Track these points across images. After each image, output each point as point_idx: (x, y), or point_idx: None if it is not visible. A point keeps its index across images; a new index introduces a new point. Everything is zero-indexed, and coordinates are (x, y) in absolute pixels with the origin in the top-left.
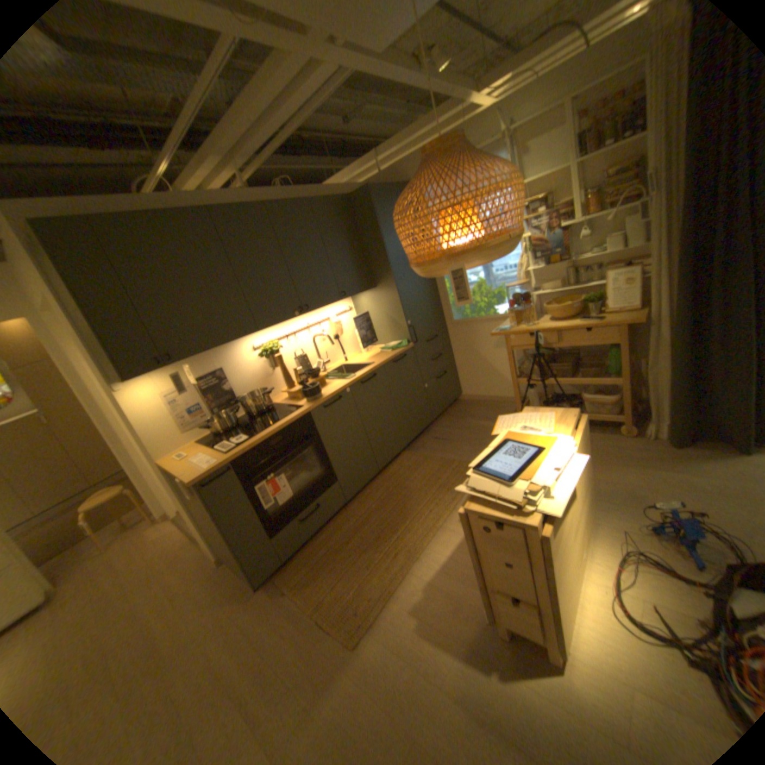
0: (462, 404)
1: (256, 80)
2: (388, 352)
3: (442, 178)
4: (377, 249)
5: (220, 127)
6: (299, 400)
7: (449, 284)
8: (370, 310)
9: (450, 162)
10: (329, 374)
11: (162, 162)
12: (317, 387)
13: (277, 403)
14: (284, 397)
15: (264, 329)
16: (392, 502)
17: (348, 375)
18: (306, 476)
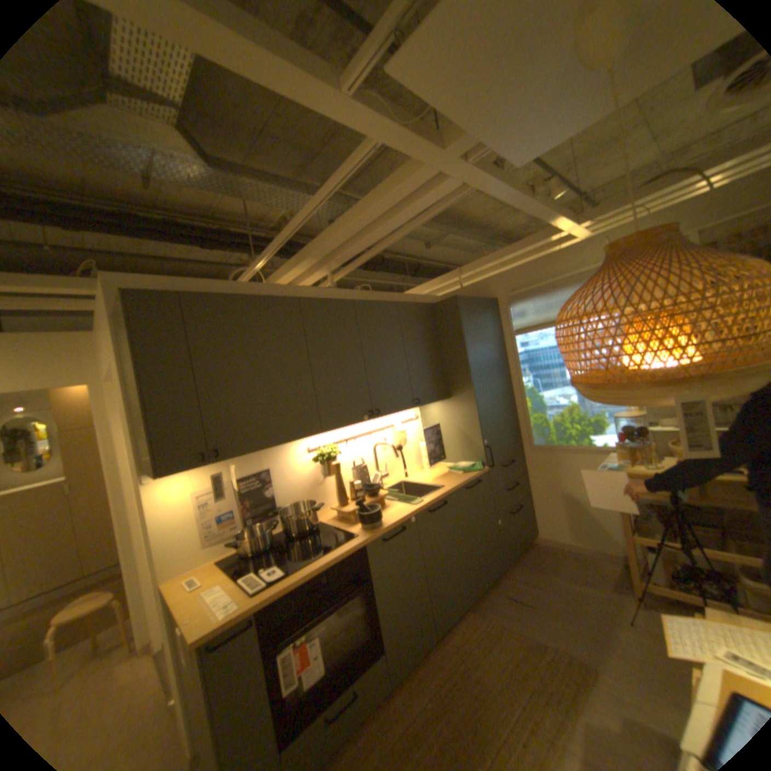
0: (540, 551)
1: (379, 189)
2: (460, 474)
3: (667, 272)
4: (458, 358)
5: (329, 230)
6: (351, 523)
7: (532, 404)
8: (440, 421)
9: (672, 255)
10: (388, 491)
11: (264, 256)
12: (378, 511)
13: (323, 522)
14: (331, 515)
15: (328, 431)
16: (459, 705)
17: (413, 498)
18: (345, 641)
